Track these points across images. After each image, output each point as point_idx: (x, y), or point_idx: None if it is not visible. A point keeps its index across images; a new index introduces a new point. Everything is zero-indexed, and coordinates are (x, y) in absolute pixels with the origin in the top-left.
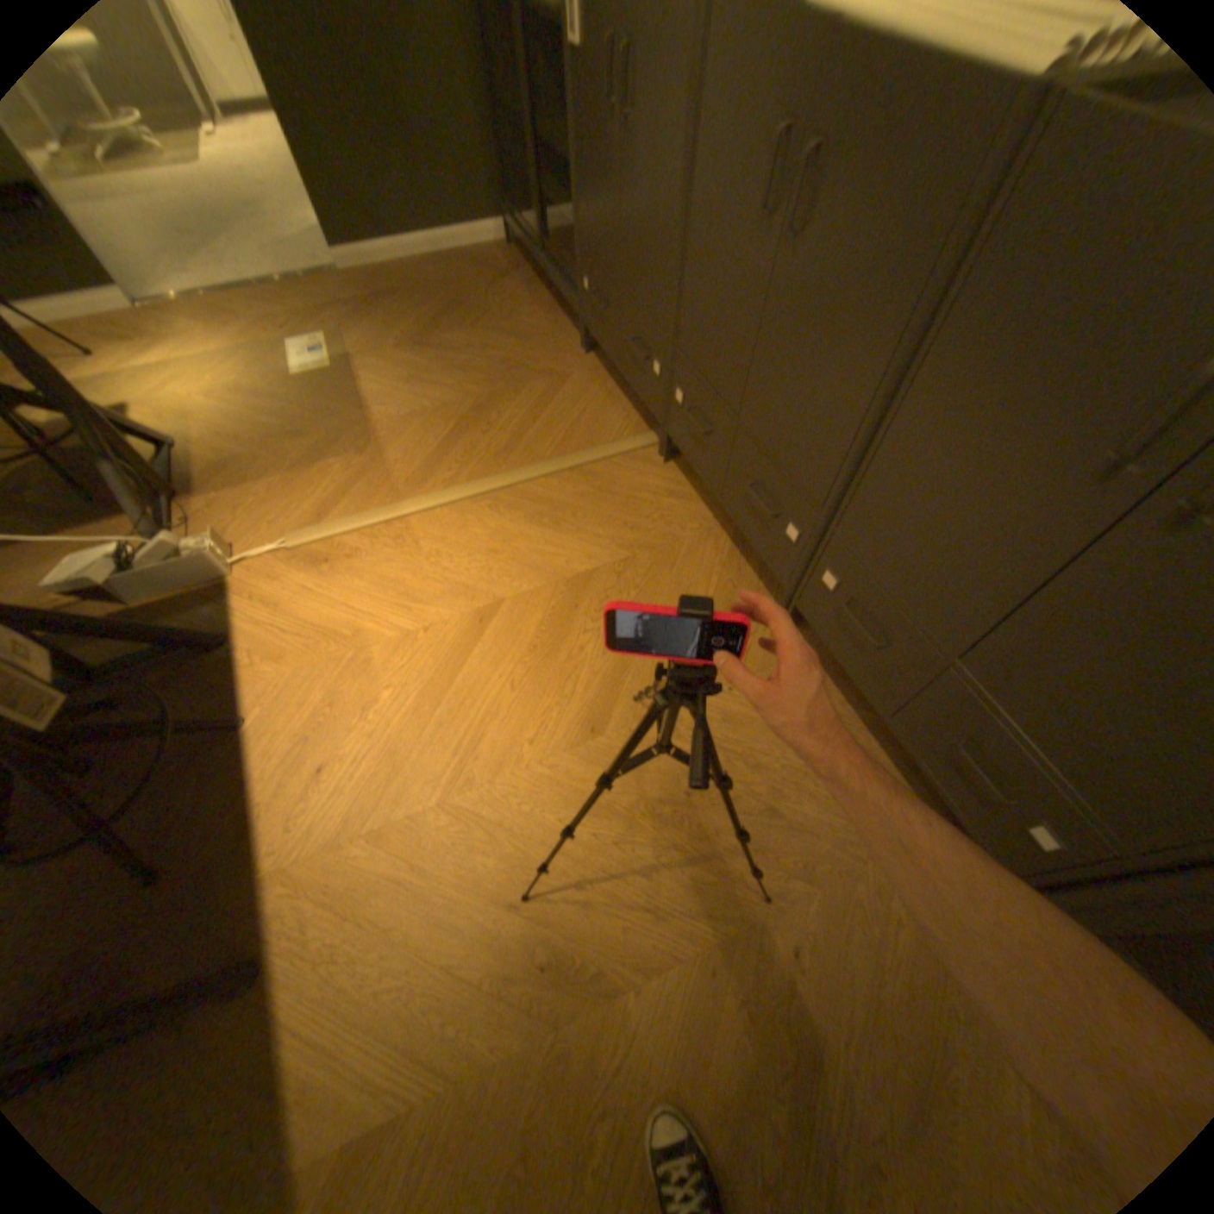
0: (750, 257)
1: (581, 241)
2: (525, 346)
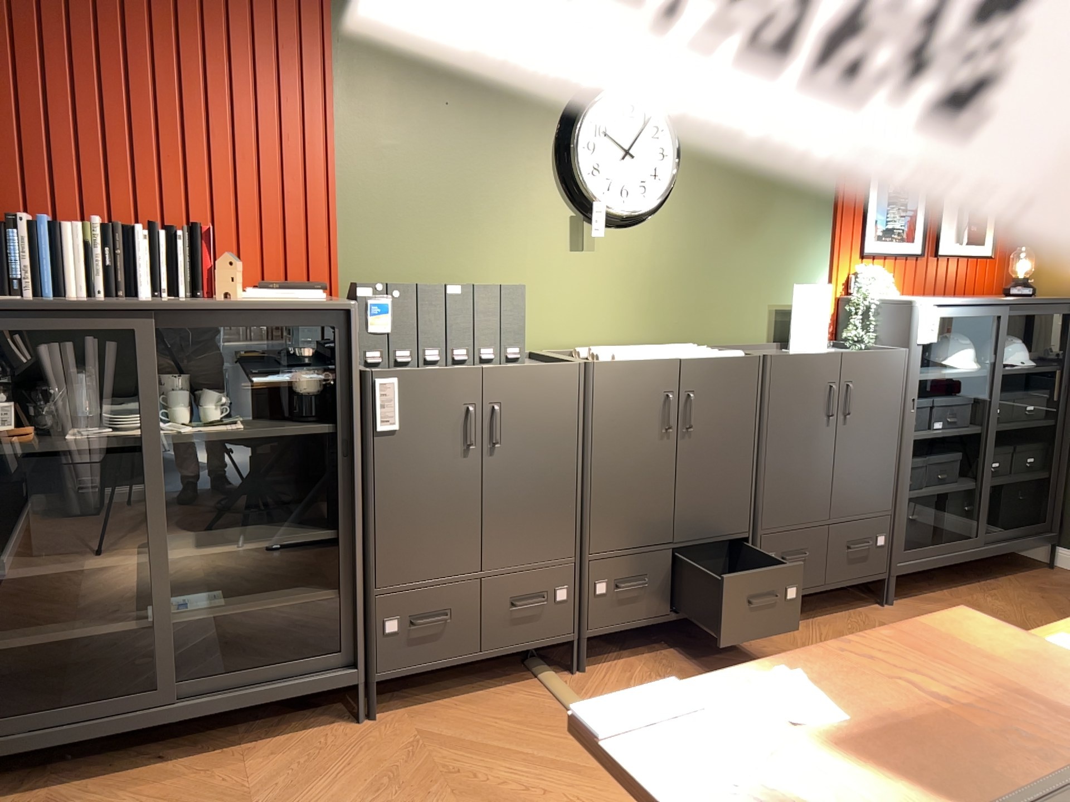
0: (657, 456)
1: (374, 588)
2: (325, 775)
